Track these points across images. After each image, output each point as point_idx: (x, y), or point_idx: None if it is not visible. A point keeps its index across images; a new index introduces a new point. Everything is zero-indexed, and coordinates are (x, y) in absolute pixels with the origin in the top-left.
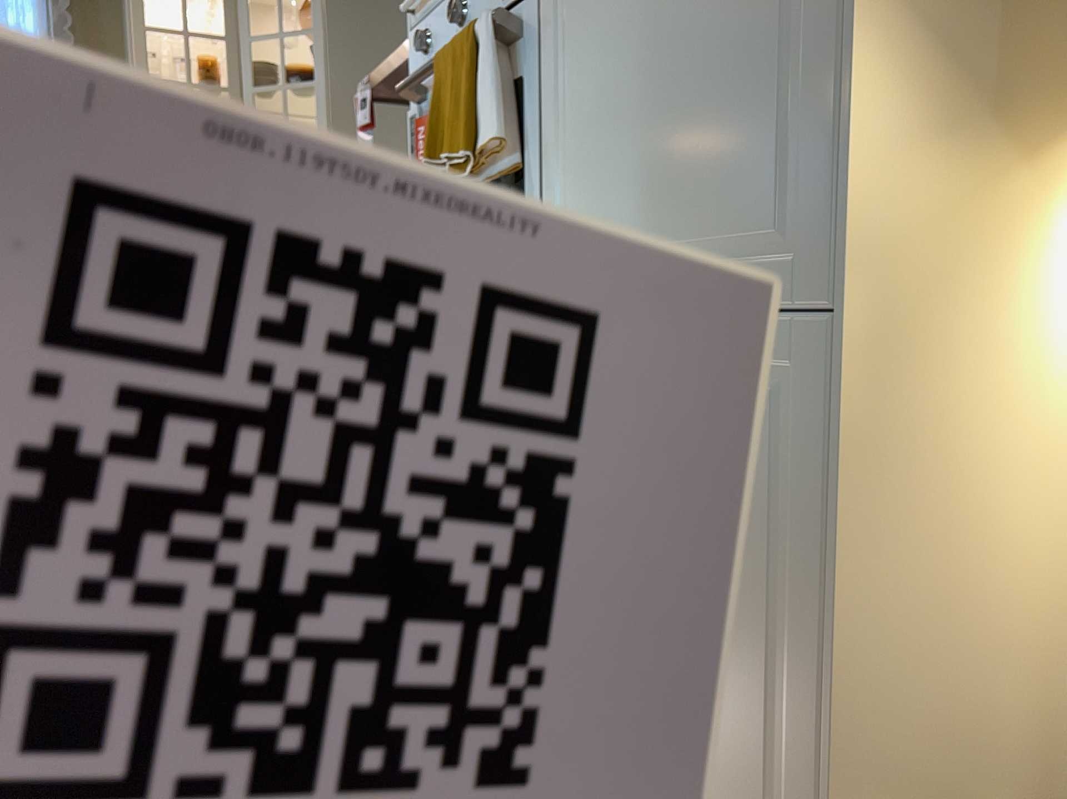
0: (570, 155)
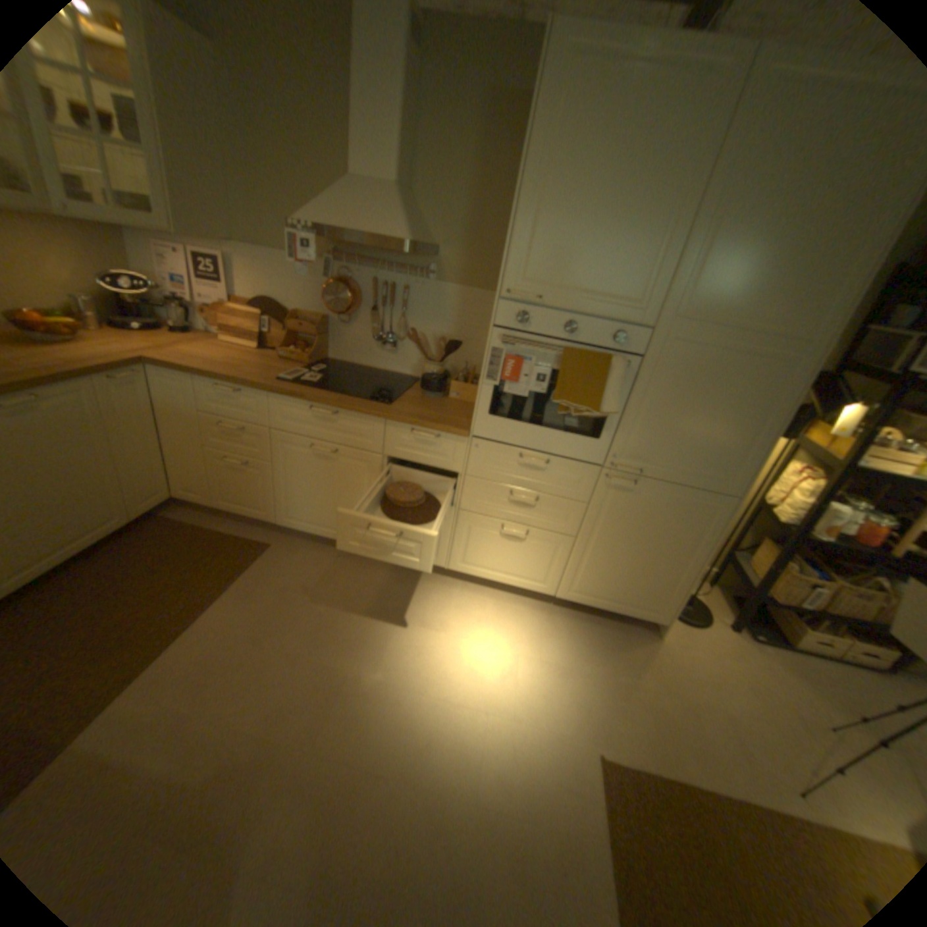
0: (637, 423)
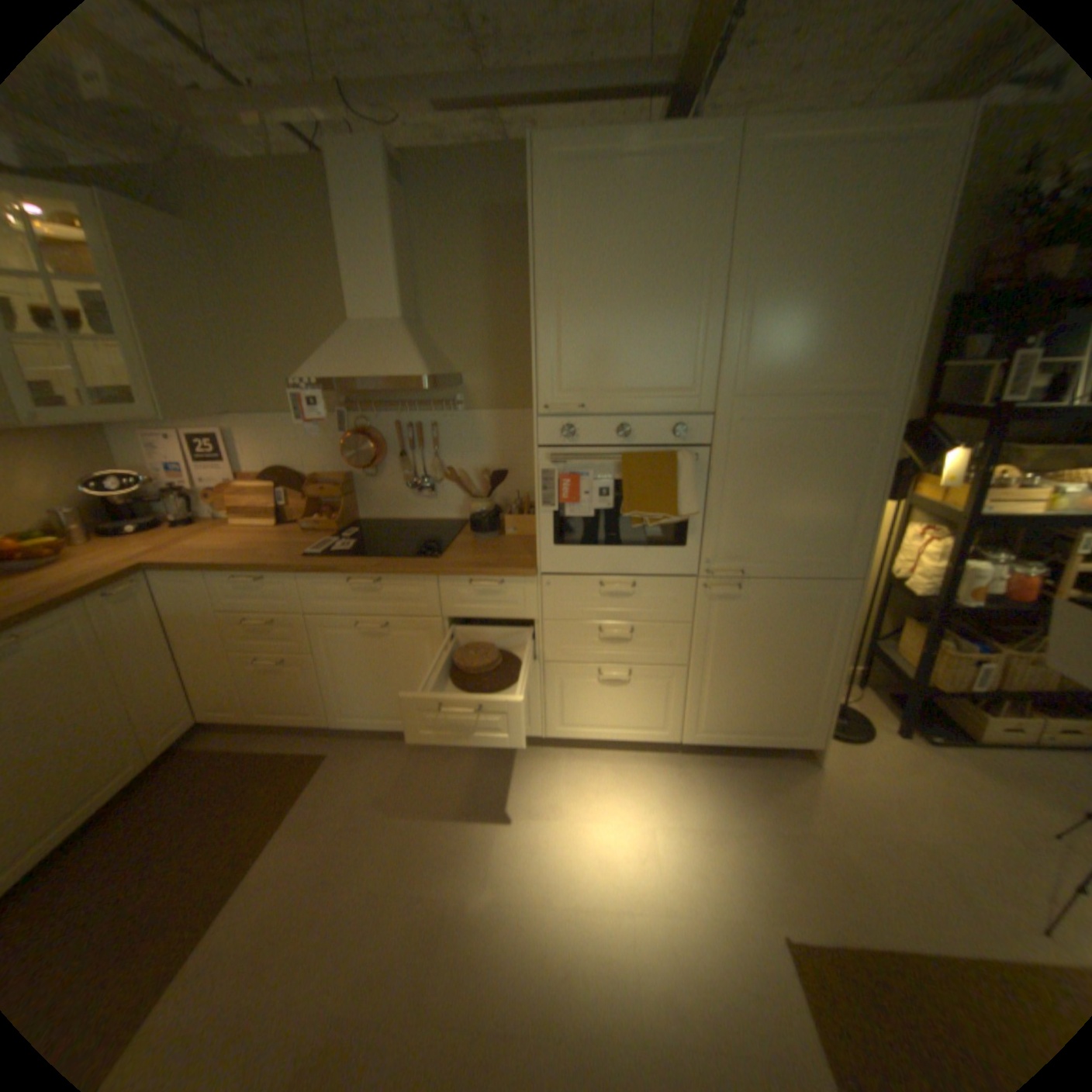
0: (724, 519)
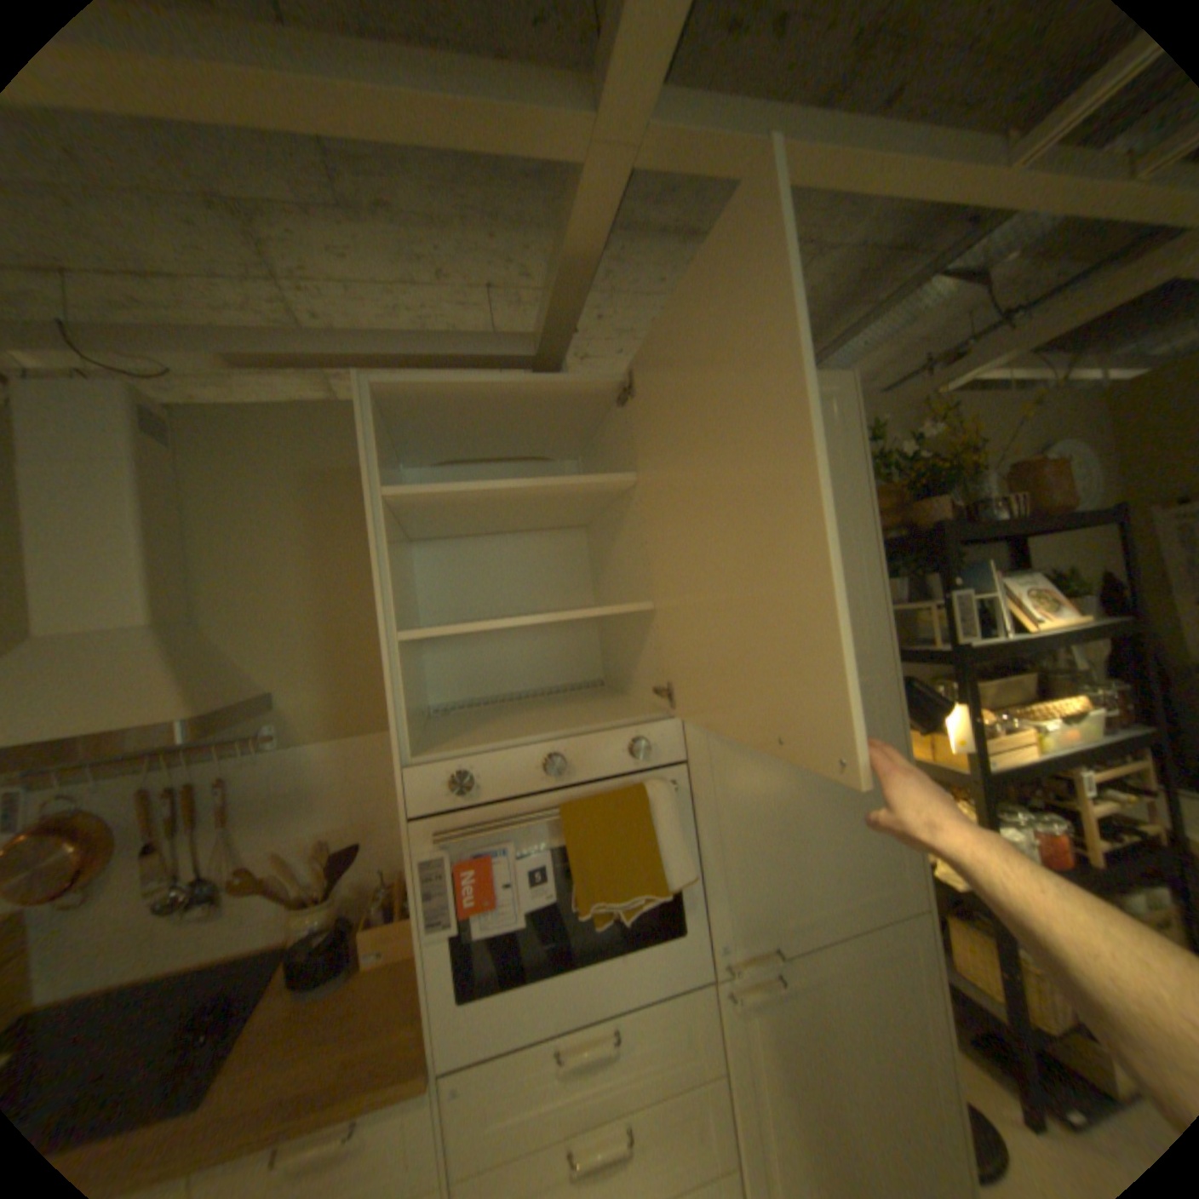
0: (732, 872)
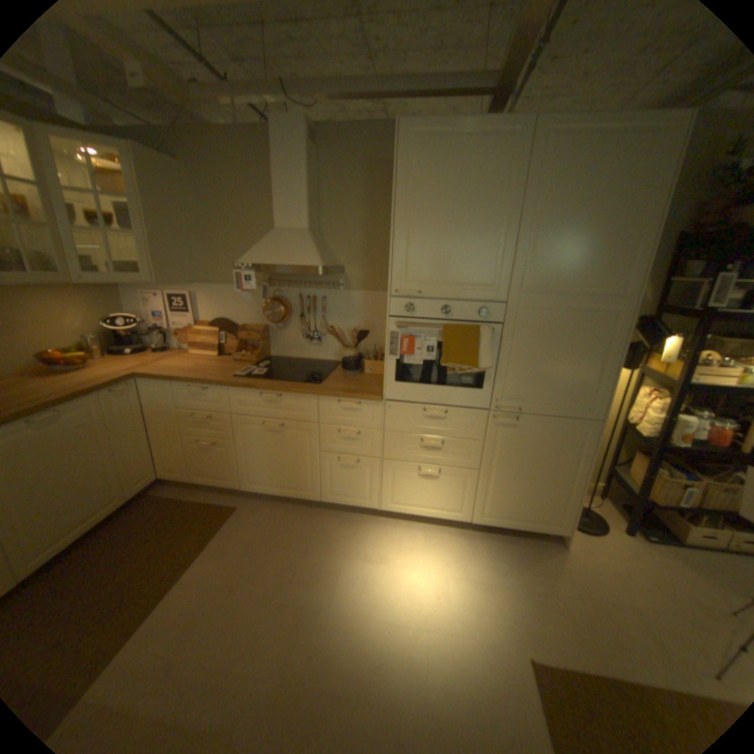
0: (509, 373)
